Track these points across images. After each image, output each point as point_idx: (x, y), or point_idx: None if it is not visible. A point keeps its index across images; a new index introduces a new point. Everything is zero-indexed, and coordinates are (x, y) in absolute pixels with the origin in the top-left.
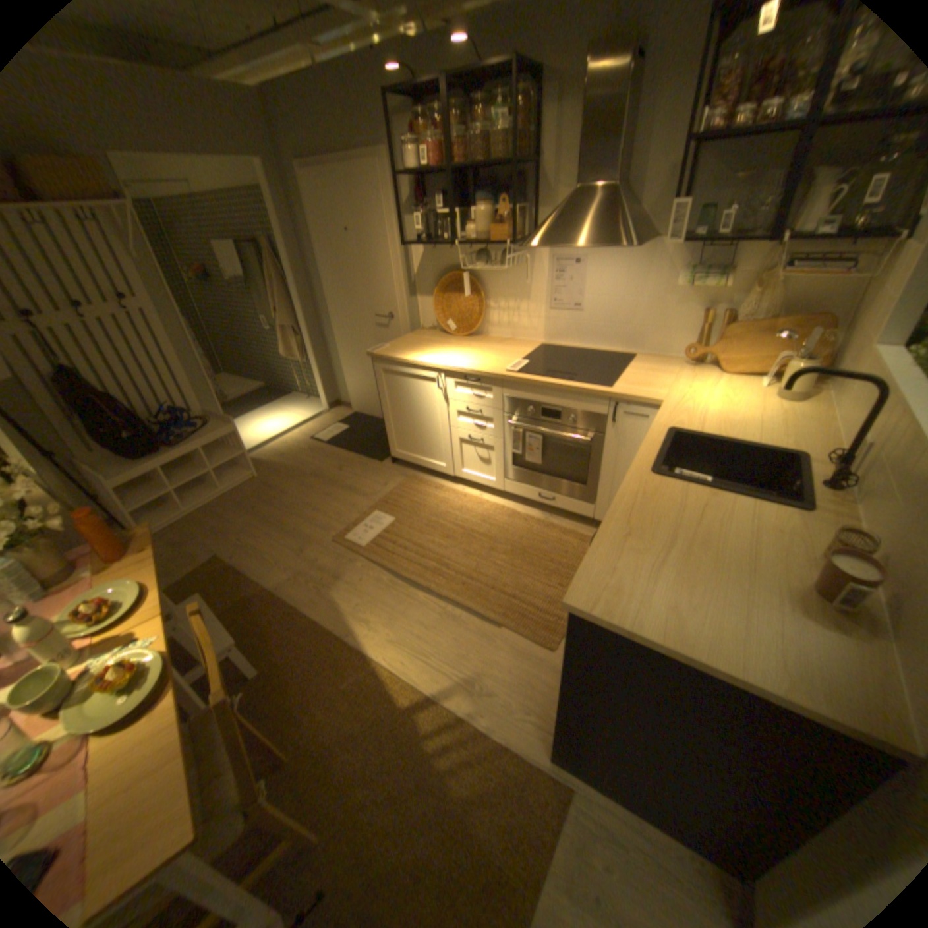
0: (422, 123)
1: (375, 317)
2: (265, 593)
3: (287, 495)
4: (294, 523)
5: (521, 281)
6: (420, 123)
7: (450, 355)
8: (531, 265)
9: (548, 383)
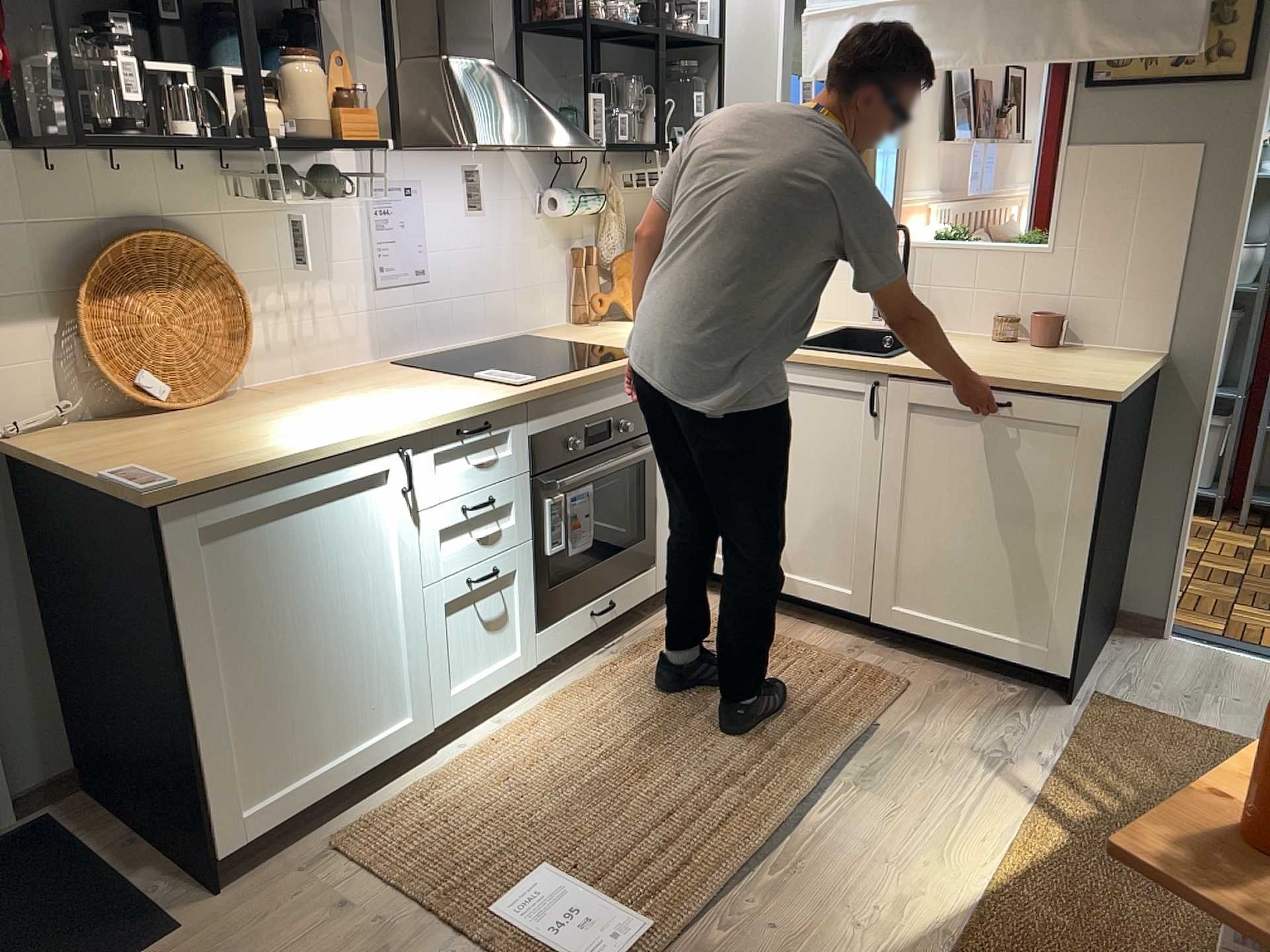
0: None
1: None
2: None
3: None
4: None
5: (311, 241)
6: None
7: (345, 415)
8: (329, 203)
9: (598, 371)
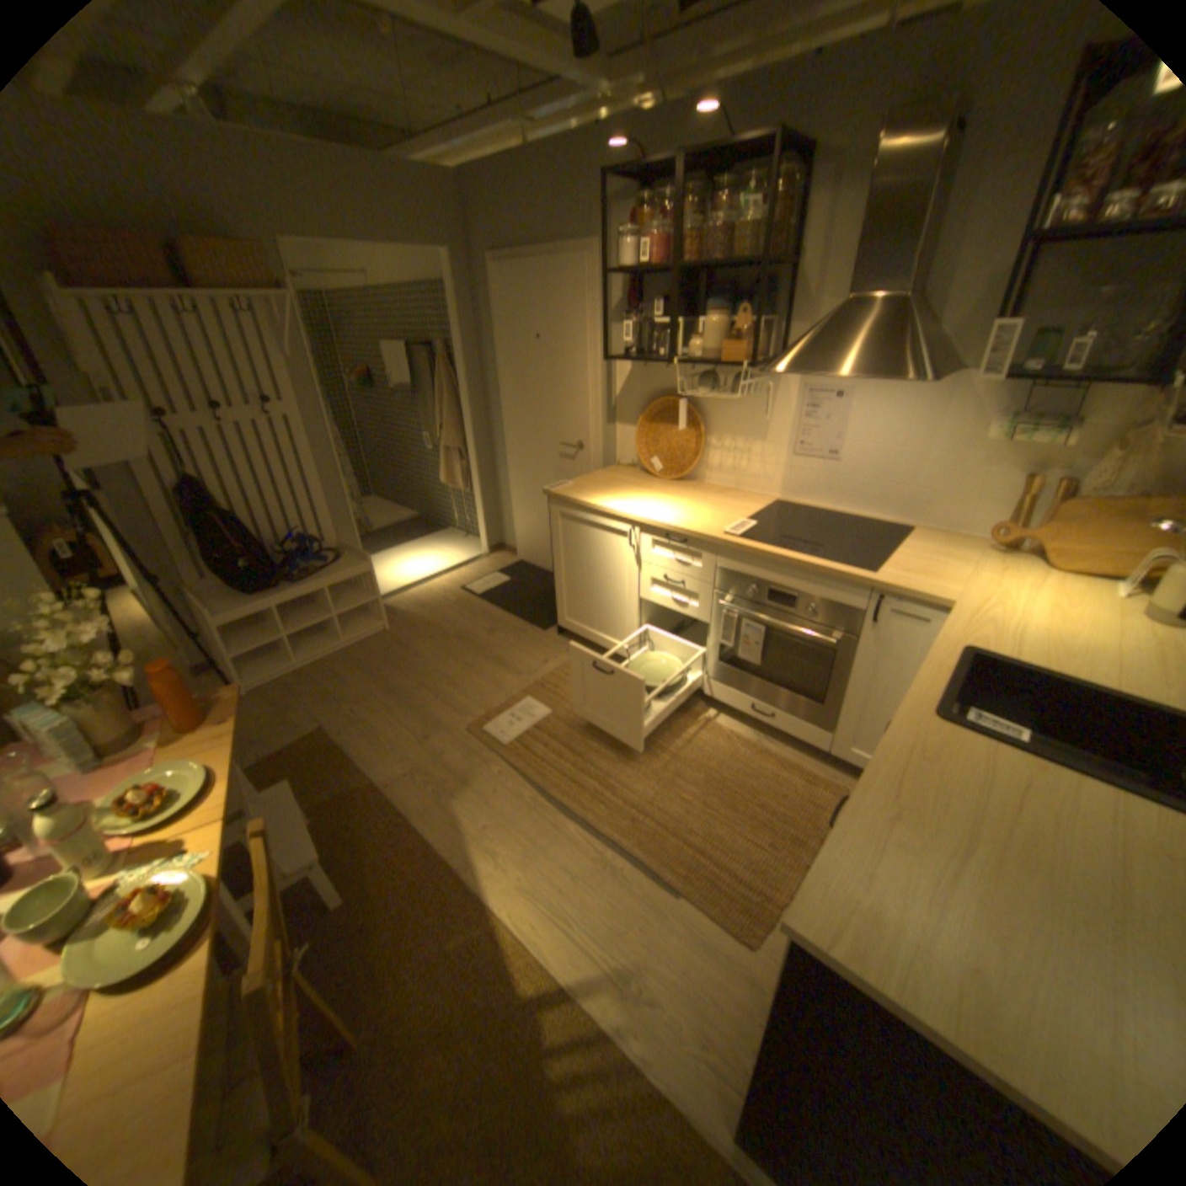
0: (647, 211)
1: (559, 445)
2: (372, 790)
3: (421, 660)
4: (423, 698)
5: (756, 415)
6: (645, 211)
7: (651, 503)
8: (773, 394)
9: (783, 556)
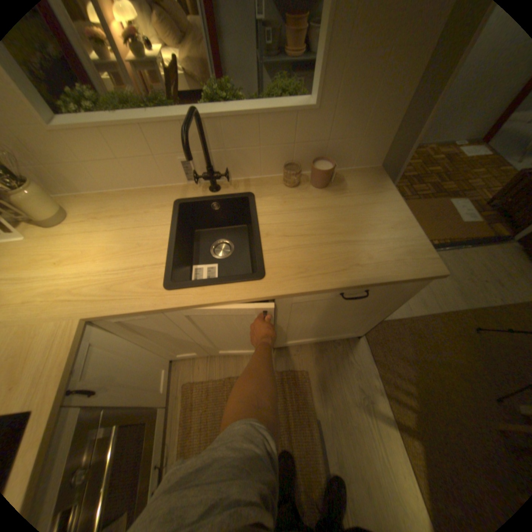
0: None
1: None
2: None
3: None
4: None
5: None
6: None
7: None
8: None
9: None
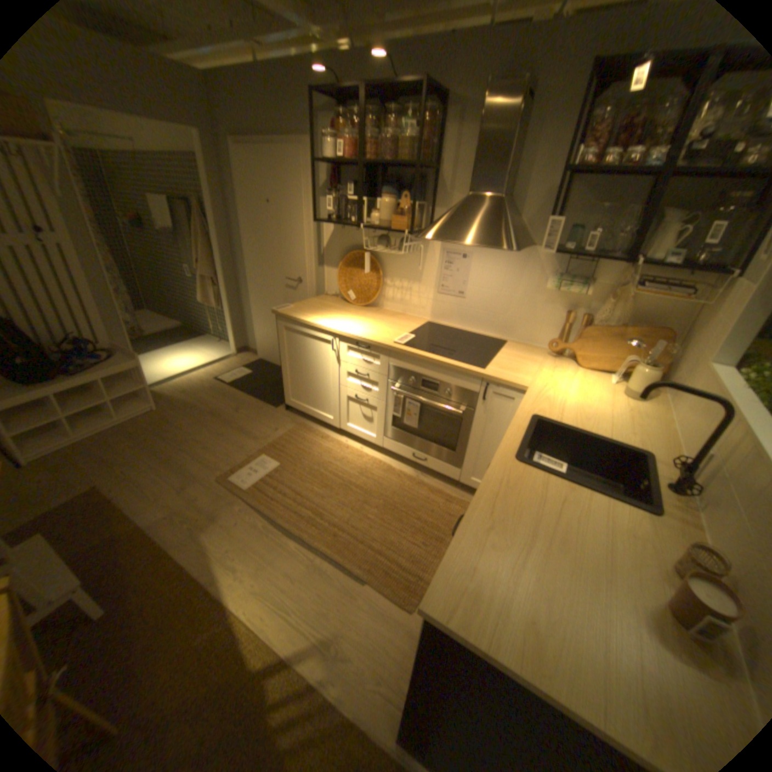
0: (343, 123)
1: (286, 280)
2: (138, 532)
3: (182, 432)
4: (183, 460)
5: (415, 267)
6: (342, 122)
7: (347, 322)
8: (425, 254)
9: (430, 358)
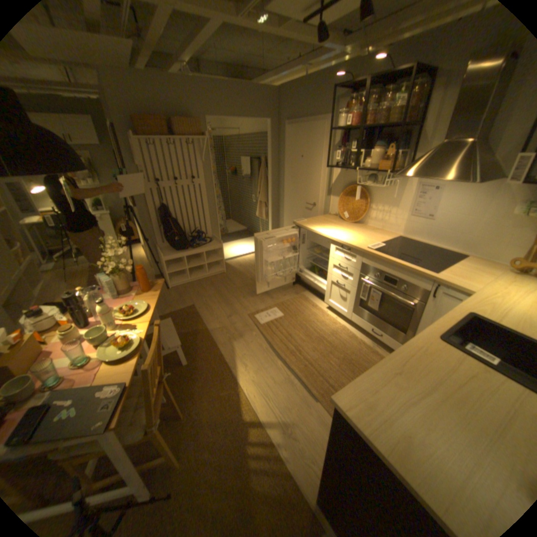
0: (355, 102)
1: (305, 203)
2: (207, 331)
3: (235, 286)
4: (233, 301)
5: (395, 195)
6: (354, 102)
7: (338, 231)
8: (404, 186)
9: (393, 260)
